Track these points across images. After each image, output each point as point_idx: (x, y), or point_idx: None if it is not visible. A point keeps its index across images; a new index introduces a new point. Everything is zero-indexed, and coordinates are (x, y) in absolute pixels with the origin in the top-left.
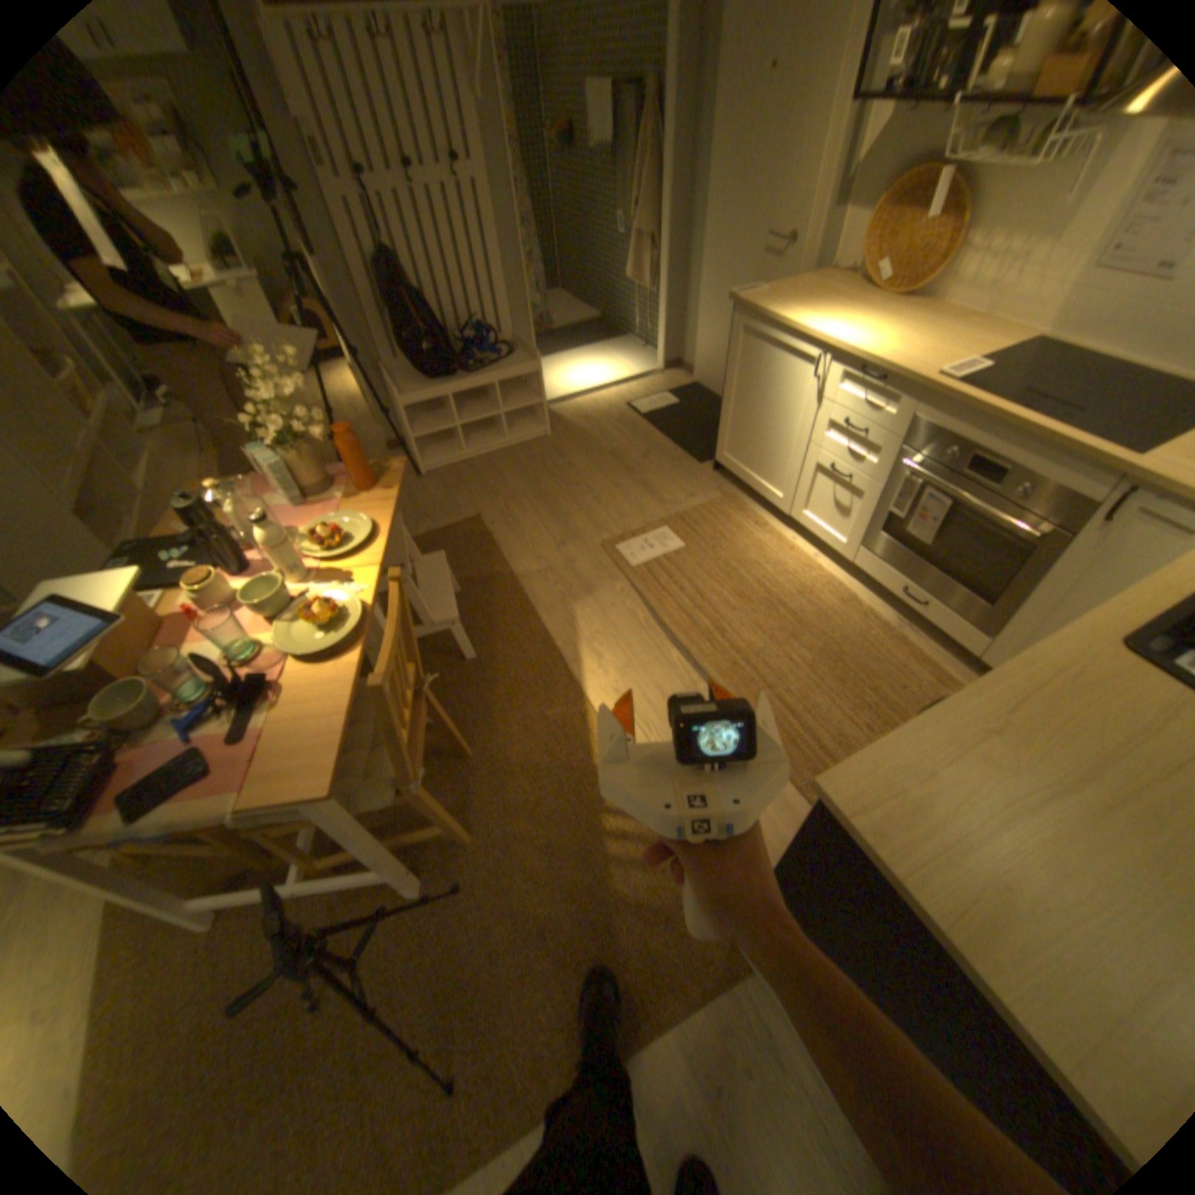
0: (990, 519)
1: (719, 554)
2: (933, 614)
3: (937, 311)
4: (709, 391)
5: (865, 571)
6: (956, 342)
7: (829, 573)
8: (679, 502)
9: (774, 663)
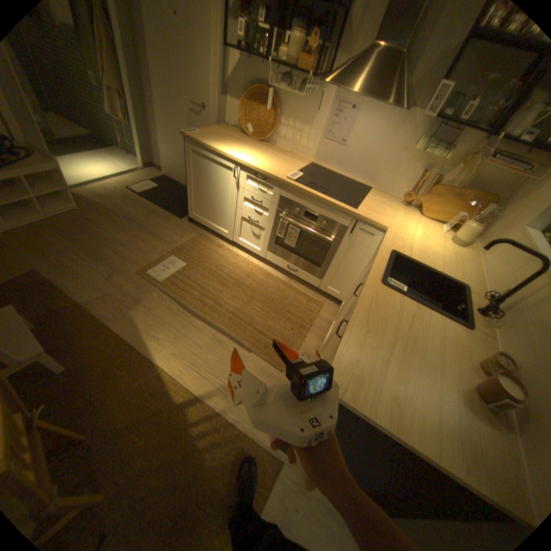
0: (314, 236)
1: (205, 265)
2: (299, 274)
3: (275, 150)
4: (173, 180)
5: (271, 261)
6: (287, 164)
7: (256, 265)
8: (176, 241)
9: (247, 313)
